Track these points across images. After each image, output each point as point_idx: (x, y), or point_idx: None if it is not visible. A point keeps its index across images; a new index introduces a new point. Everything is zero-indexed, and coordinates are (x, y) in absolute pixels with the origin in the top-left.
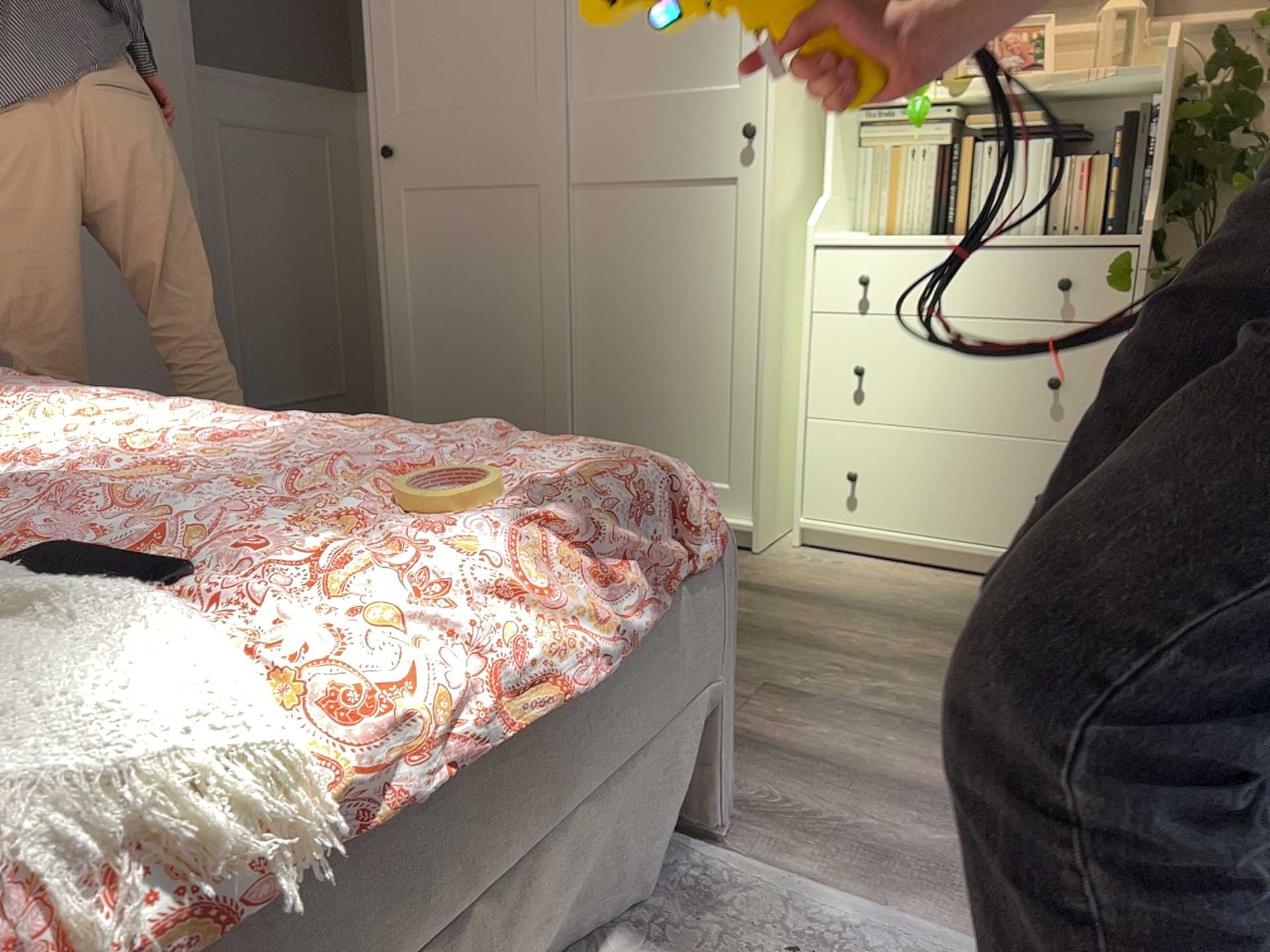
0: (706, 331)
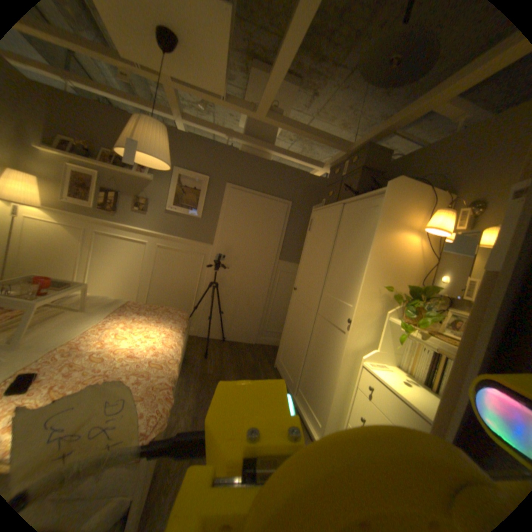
0: (329, 372)
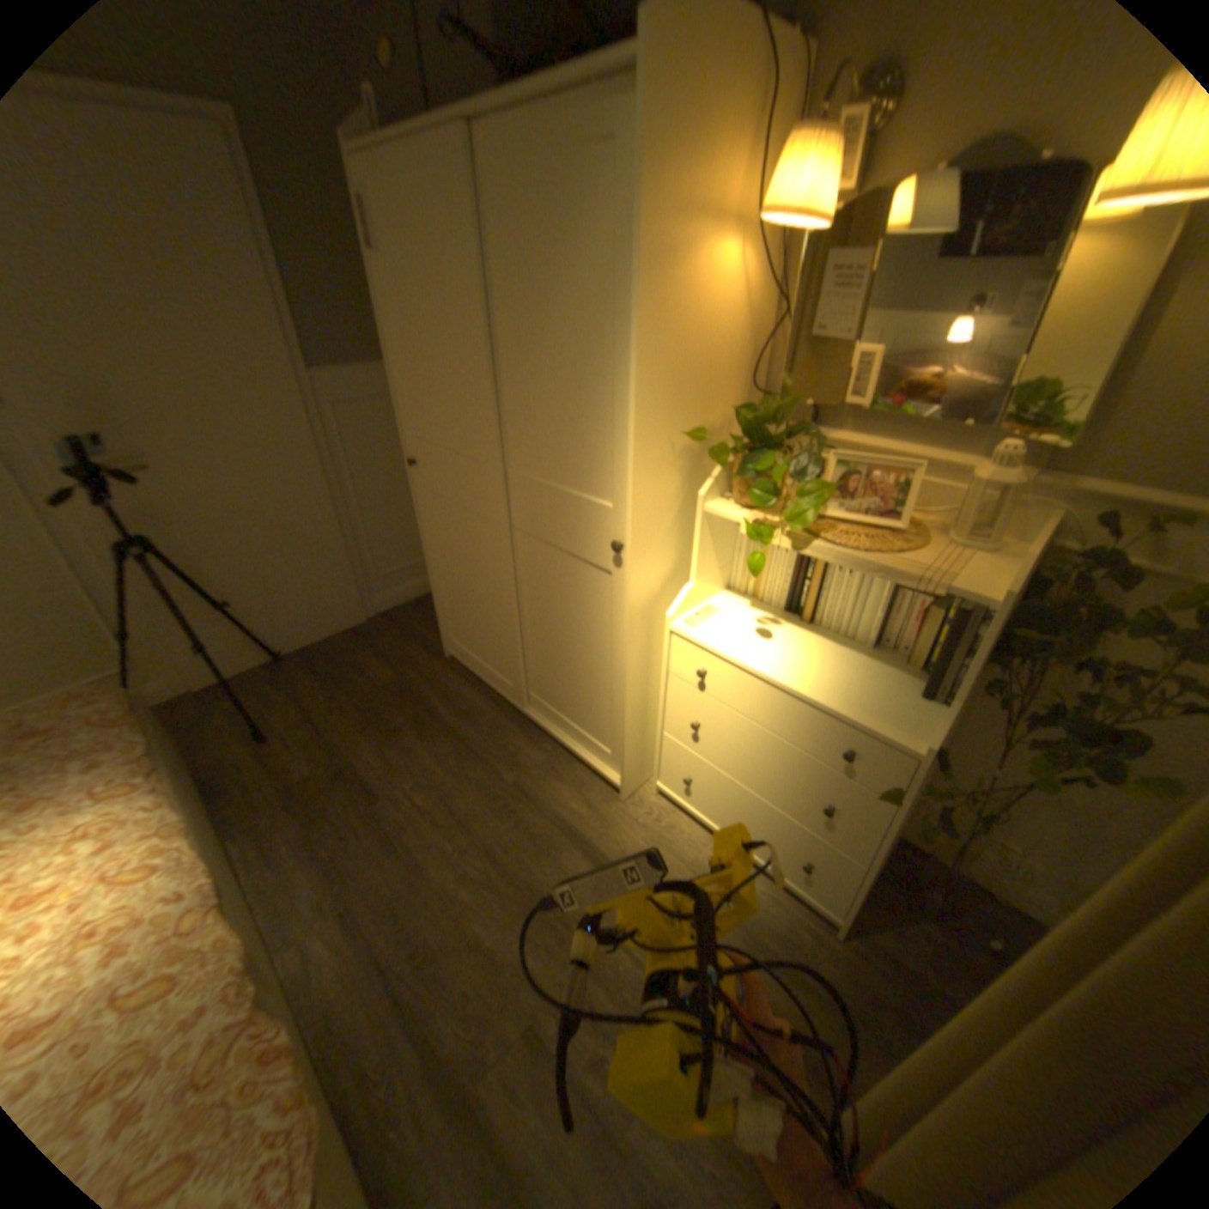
0: (595, 658)
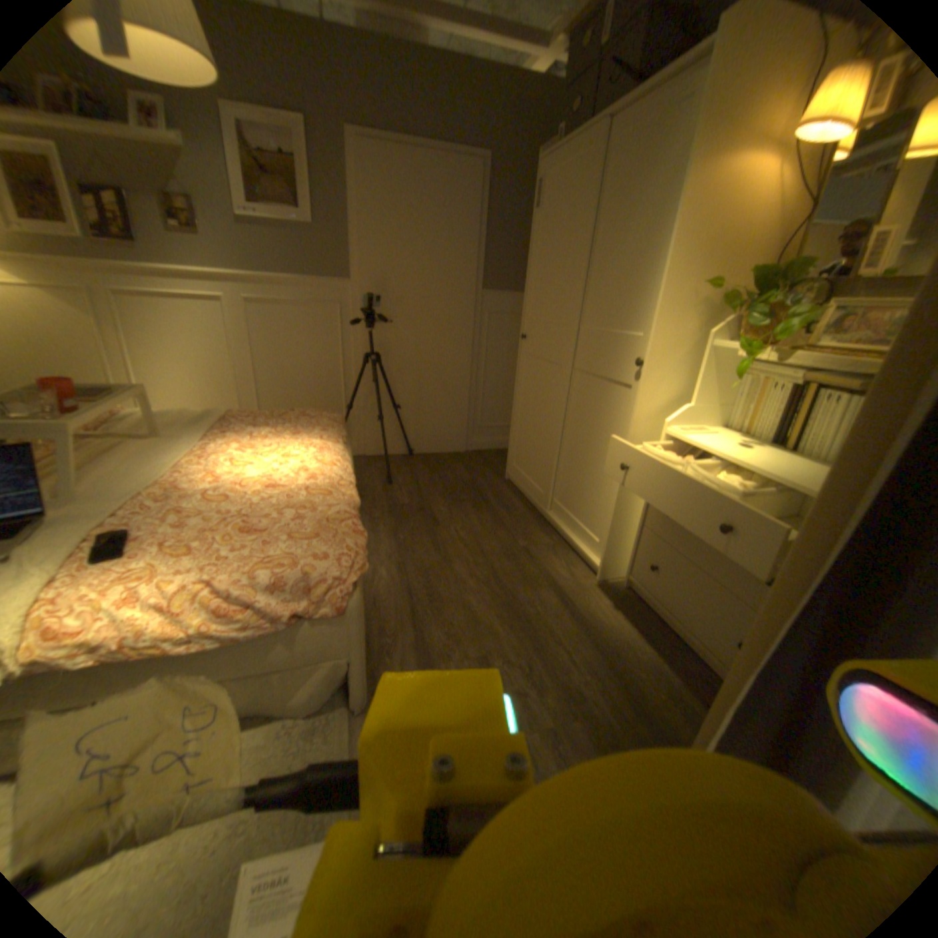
0: (606, 460)
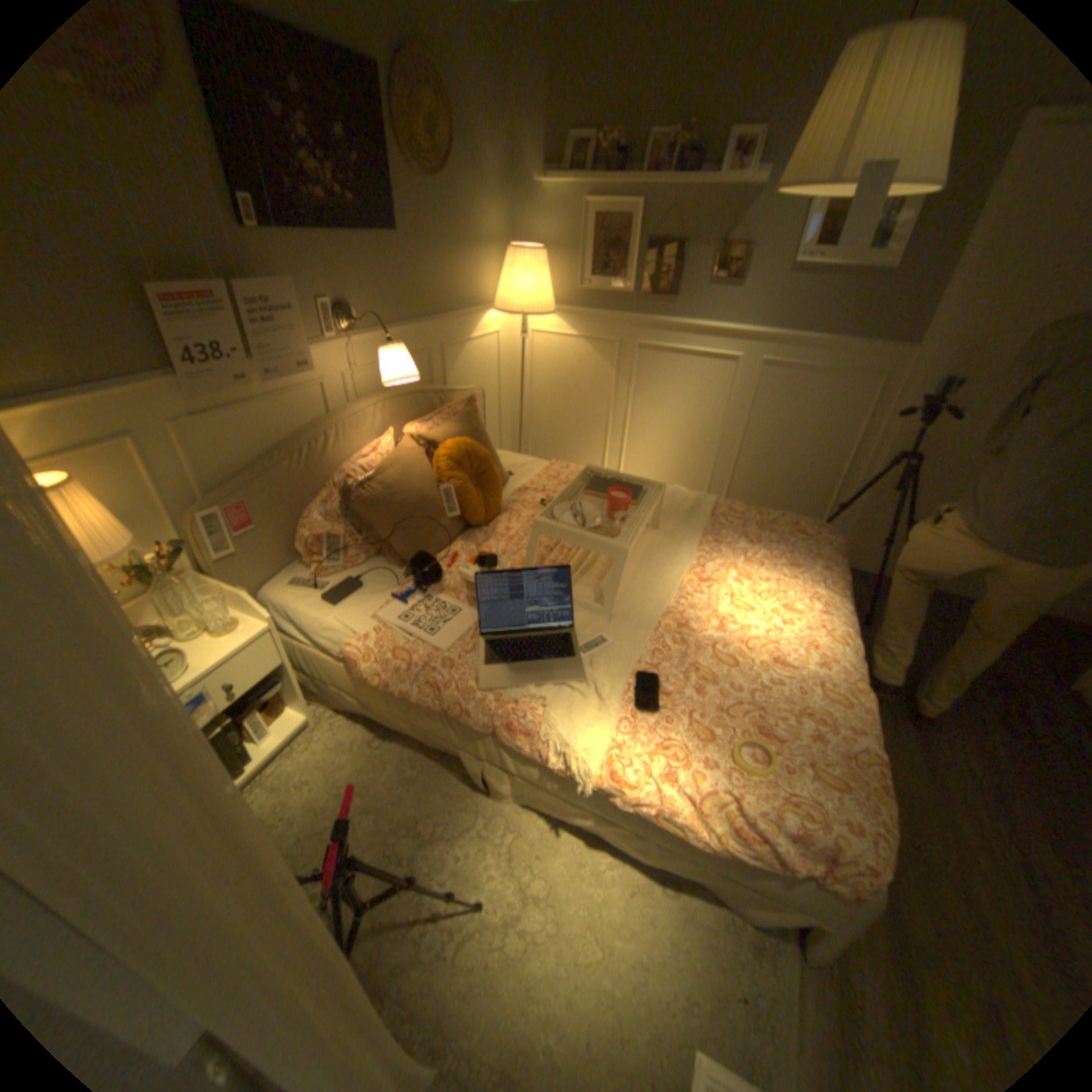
0: None
